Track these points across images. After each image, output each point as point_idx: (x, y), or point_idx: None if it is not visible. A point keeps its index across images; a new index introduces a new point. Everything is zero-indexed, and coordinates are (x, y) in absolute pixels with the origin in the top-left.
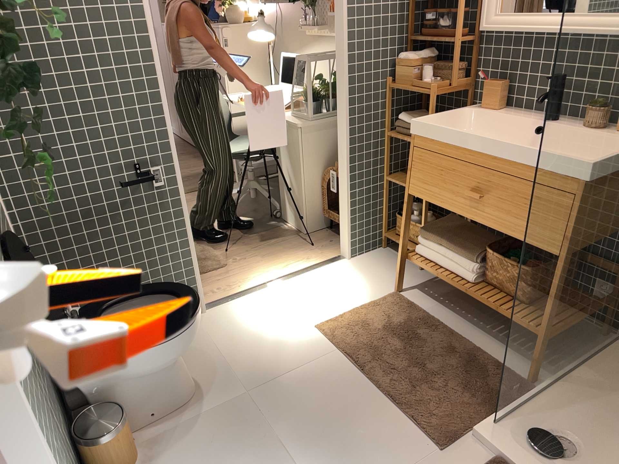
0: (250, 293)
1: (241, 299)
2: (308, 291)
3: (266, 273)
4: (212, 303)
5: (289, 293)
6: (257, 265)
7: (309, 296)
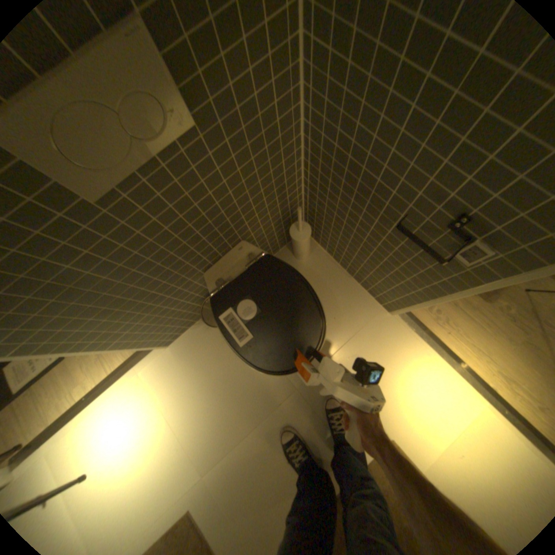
0: (438, 354)
1: (423, 347)
2: (460, 425)
3: (488, 361)
4: (407, 318)
5: (449, 401)
6: (502, 343)
7: (450, 428)
